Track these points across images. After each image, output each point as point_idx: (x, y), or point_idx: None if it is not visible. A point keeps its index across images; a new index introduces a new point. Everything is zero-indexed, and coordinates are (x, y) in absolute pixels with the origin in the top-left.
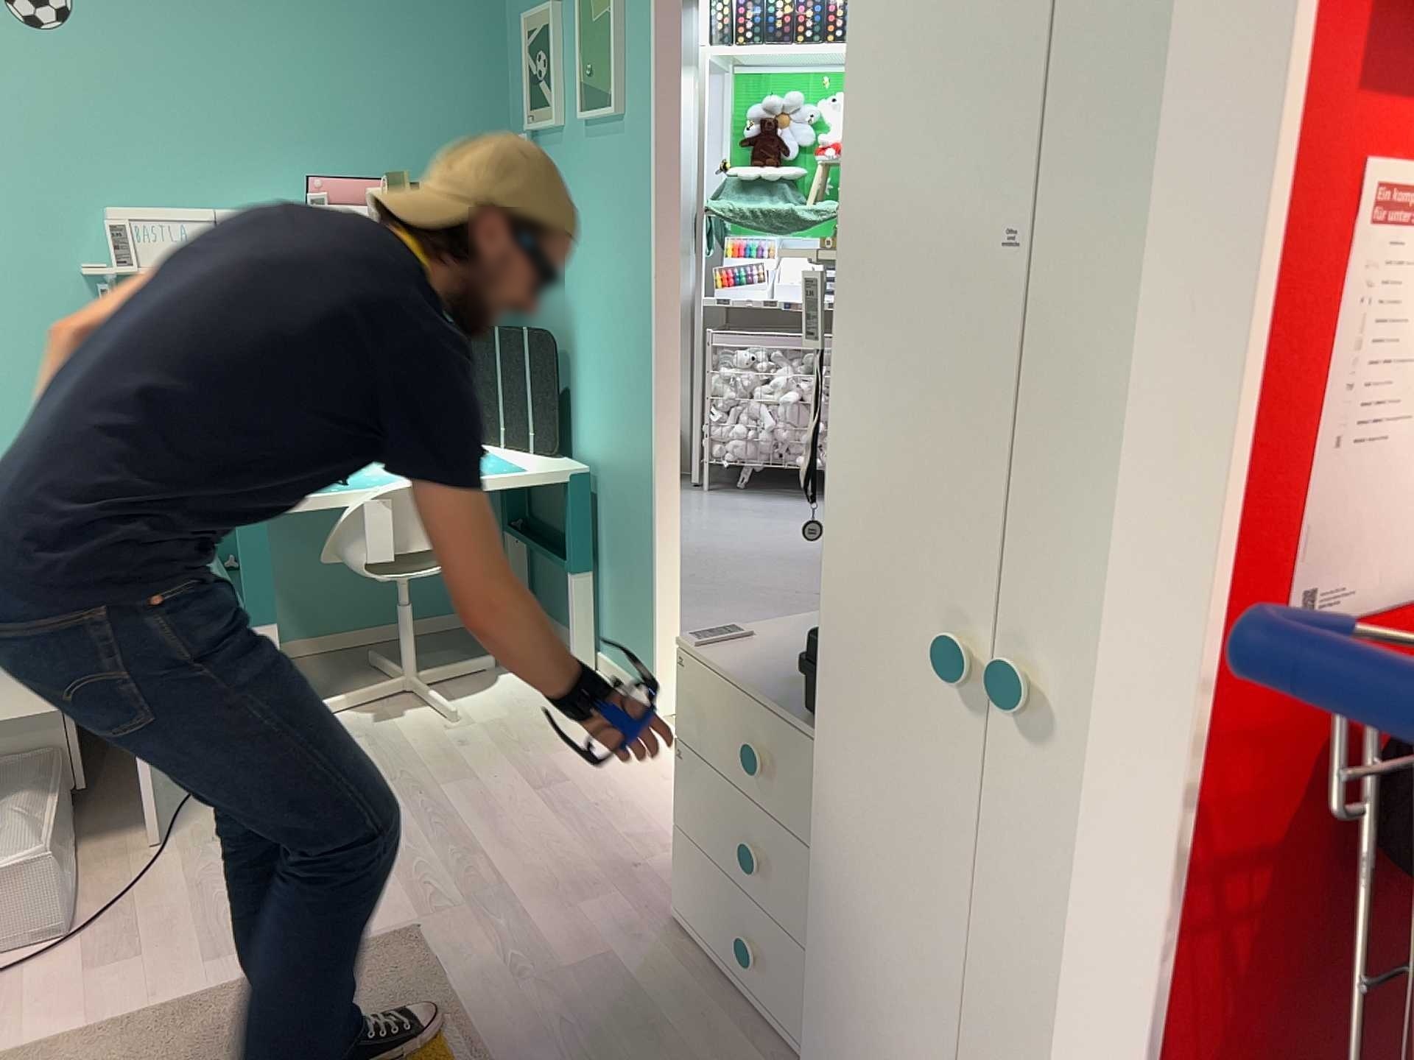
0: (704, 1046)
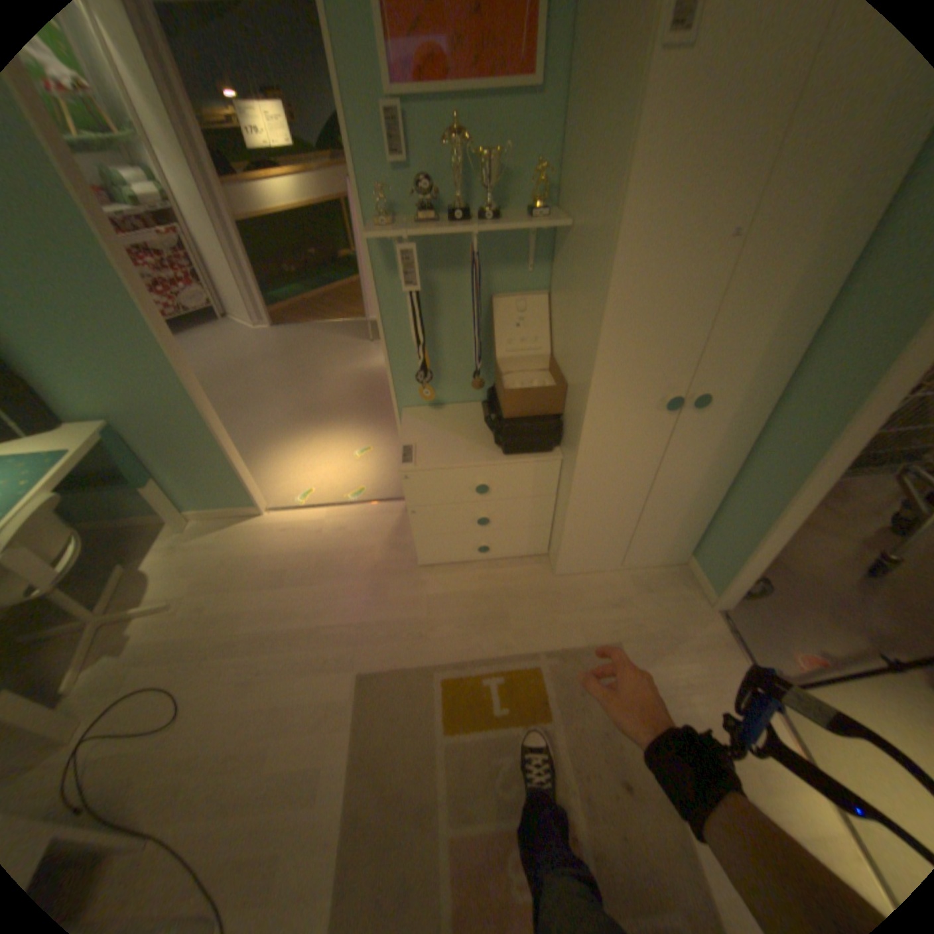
0: (495, 583)
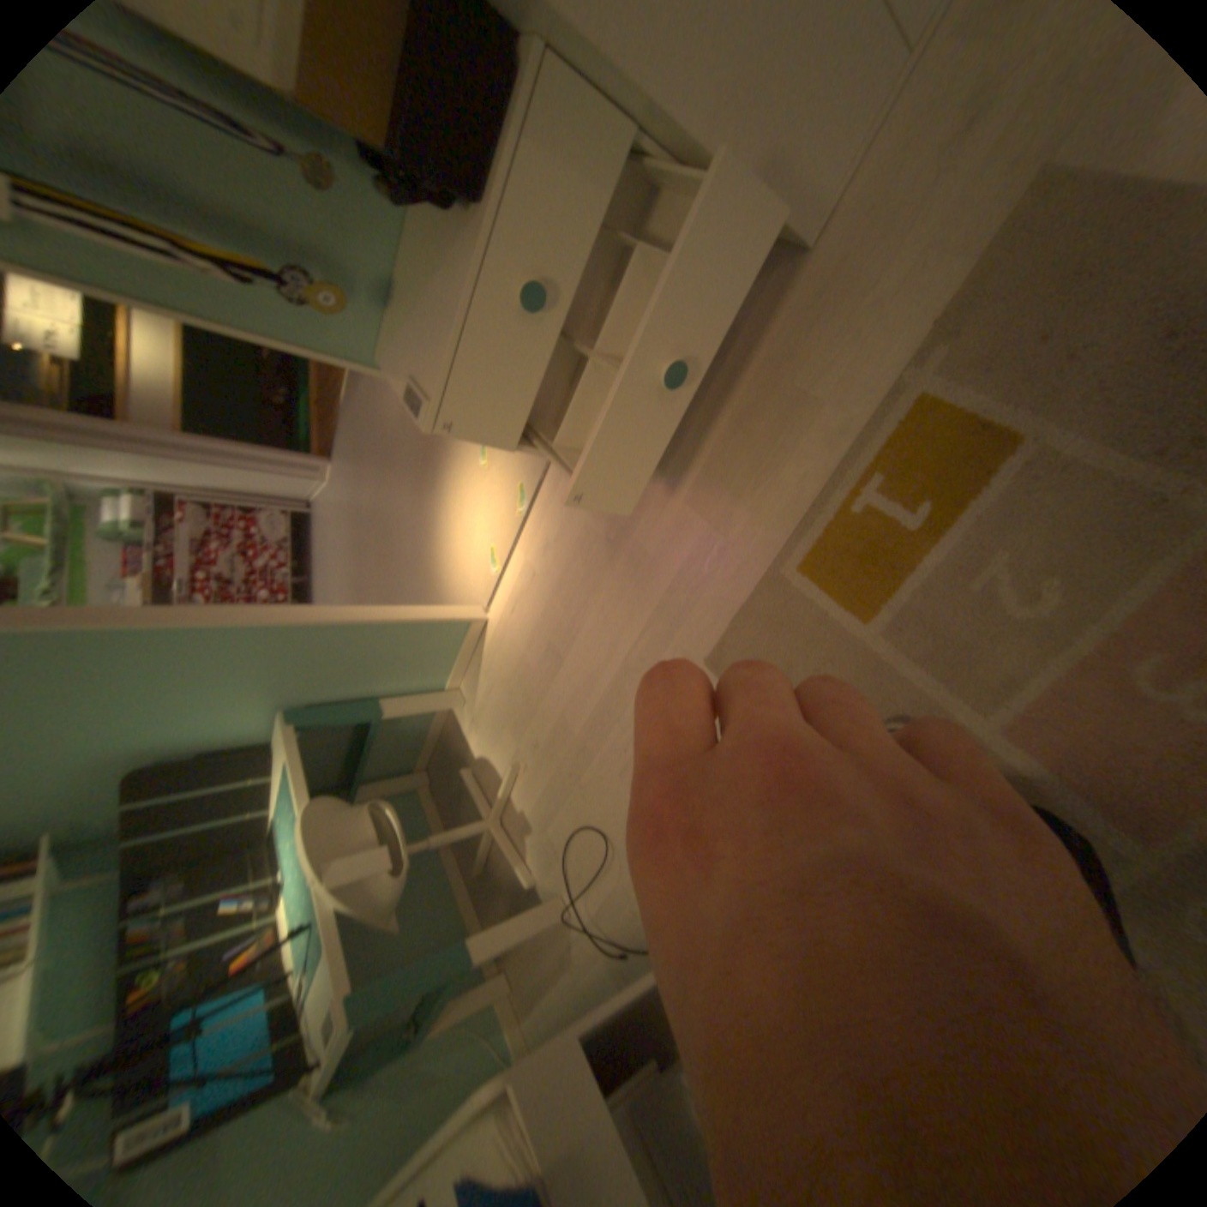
0: (744, 374)
